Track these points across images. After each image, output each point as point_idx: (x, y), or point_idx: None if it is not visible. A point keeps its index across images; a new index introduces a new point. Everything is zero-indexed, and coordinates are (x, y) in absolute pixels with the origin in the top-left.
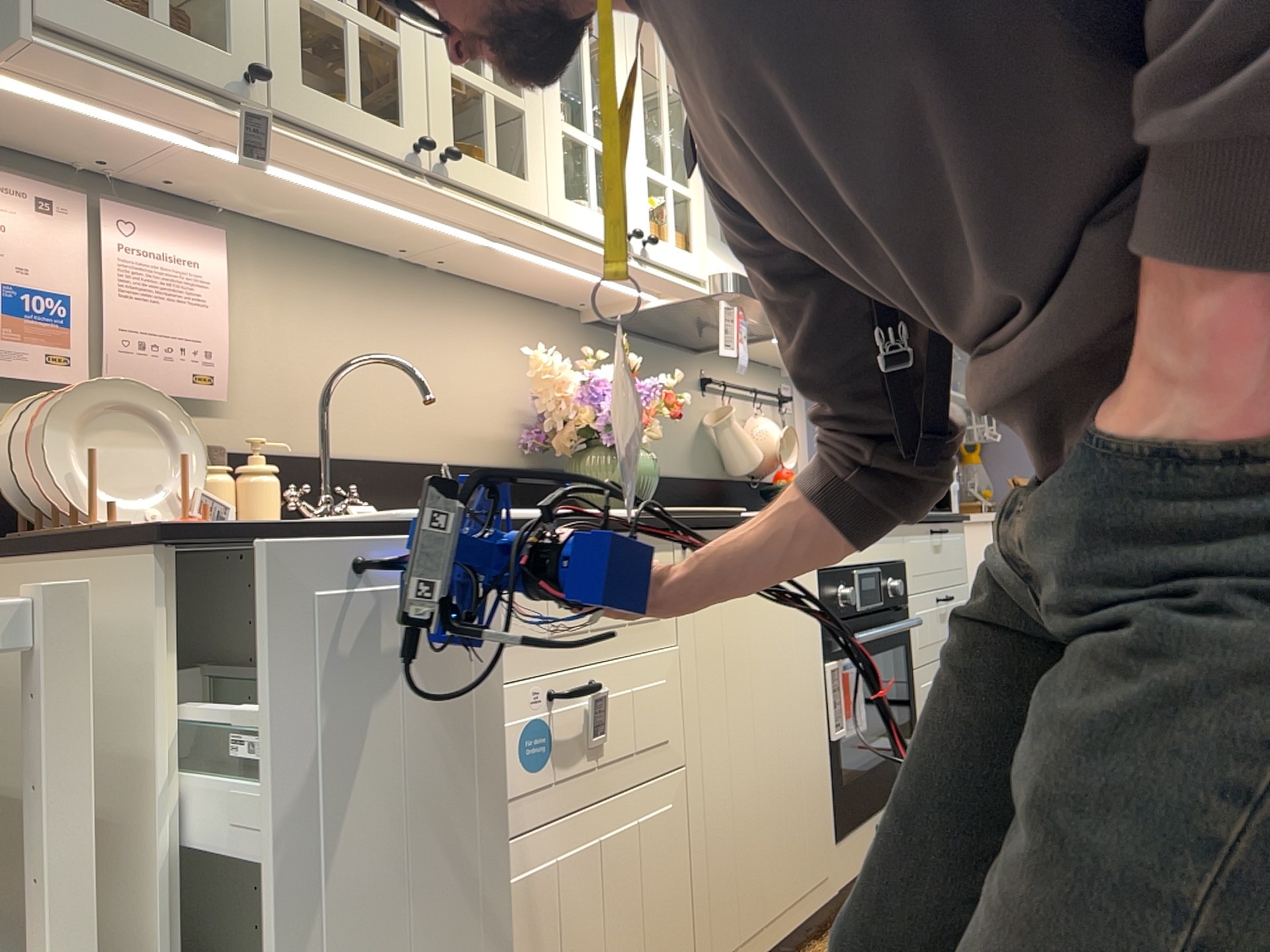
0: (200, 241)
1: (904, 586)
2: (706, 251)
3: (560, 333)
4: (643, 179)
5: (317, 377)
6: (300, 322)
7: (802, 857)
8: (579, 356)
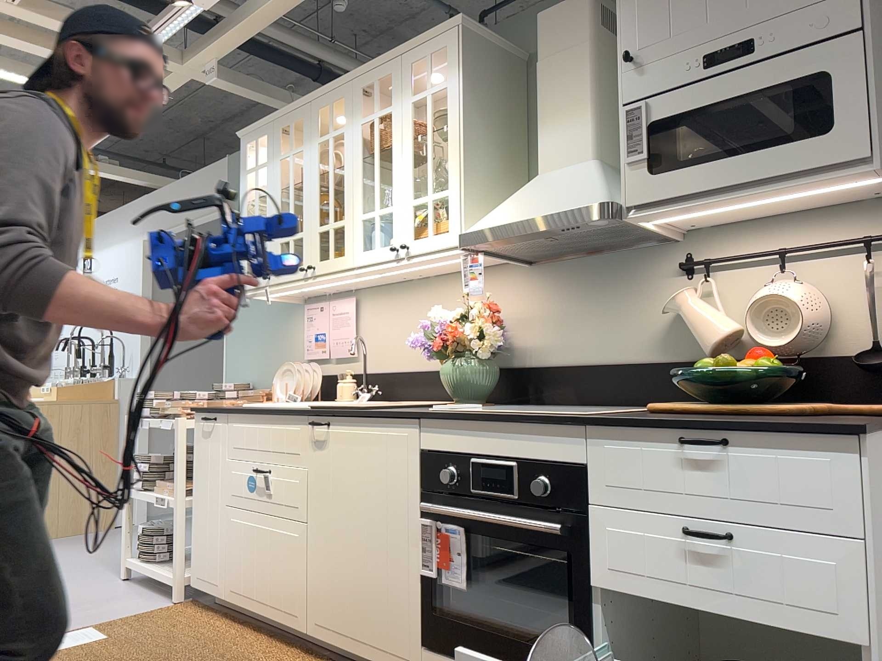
0: (348, 303)
1: (577, 491)
2: (462, 222)
3: (508, 280)
4: (408, 209)
5: (385, 340)
6: (380, 320)
7: (382, 626)
8: (523, 290)
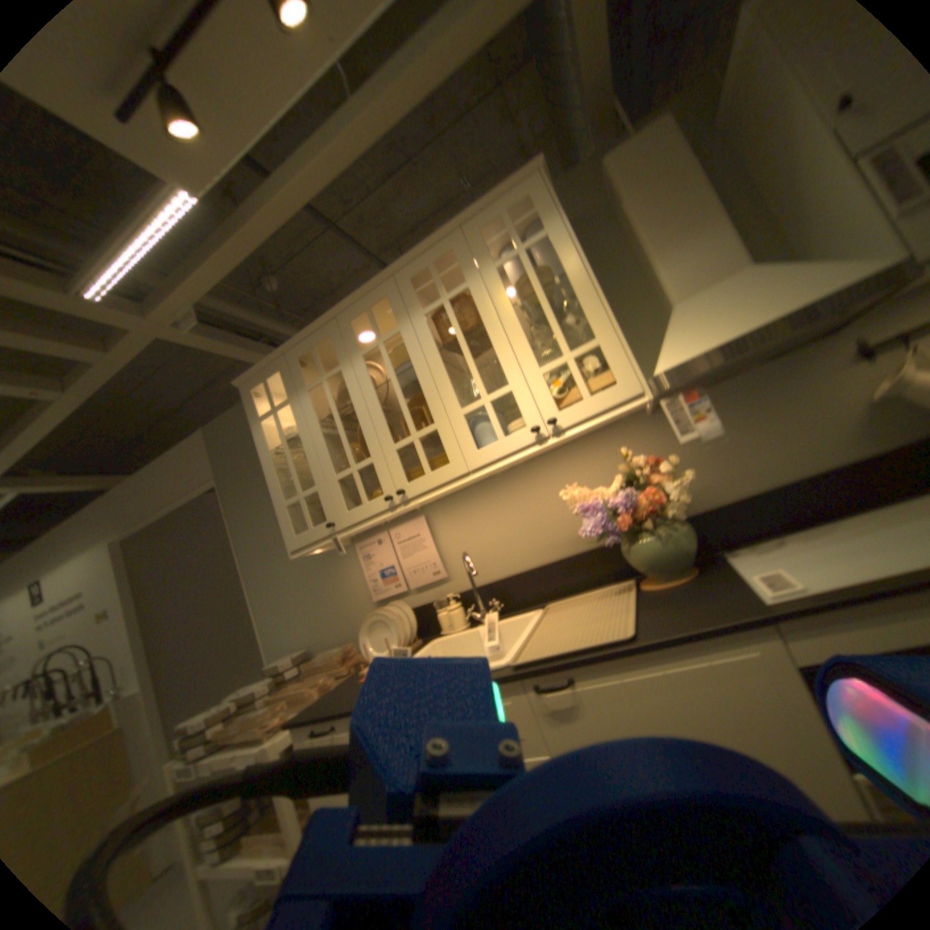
0: (418, 524)
1: None
2: (635, 365)
3: (628, 435)
4: (537, 378)
5: (481, 546)
6: (466, 527)
7: None
8: (652, 439)
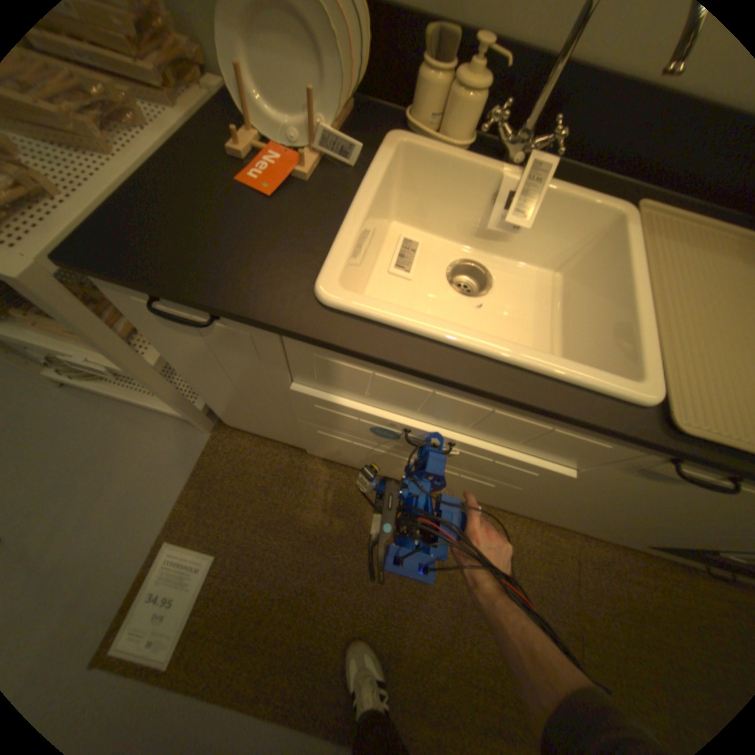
0: None
1: None
2: None
3: None
4: None
5: None
6: None
7: (605, 534)
8: None
